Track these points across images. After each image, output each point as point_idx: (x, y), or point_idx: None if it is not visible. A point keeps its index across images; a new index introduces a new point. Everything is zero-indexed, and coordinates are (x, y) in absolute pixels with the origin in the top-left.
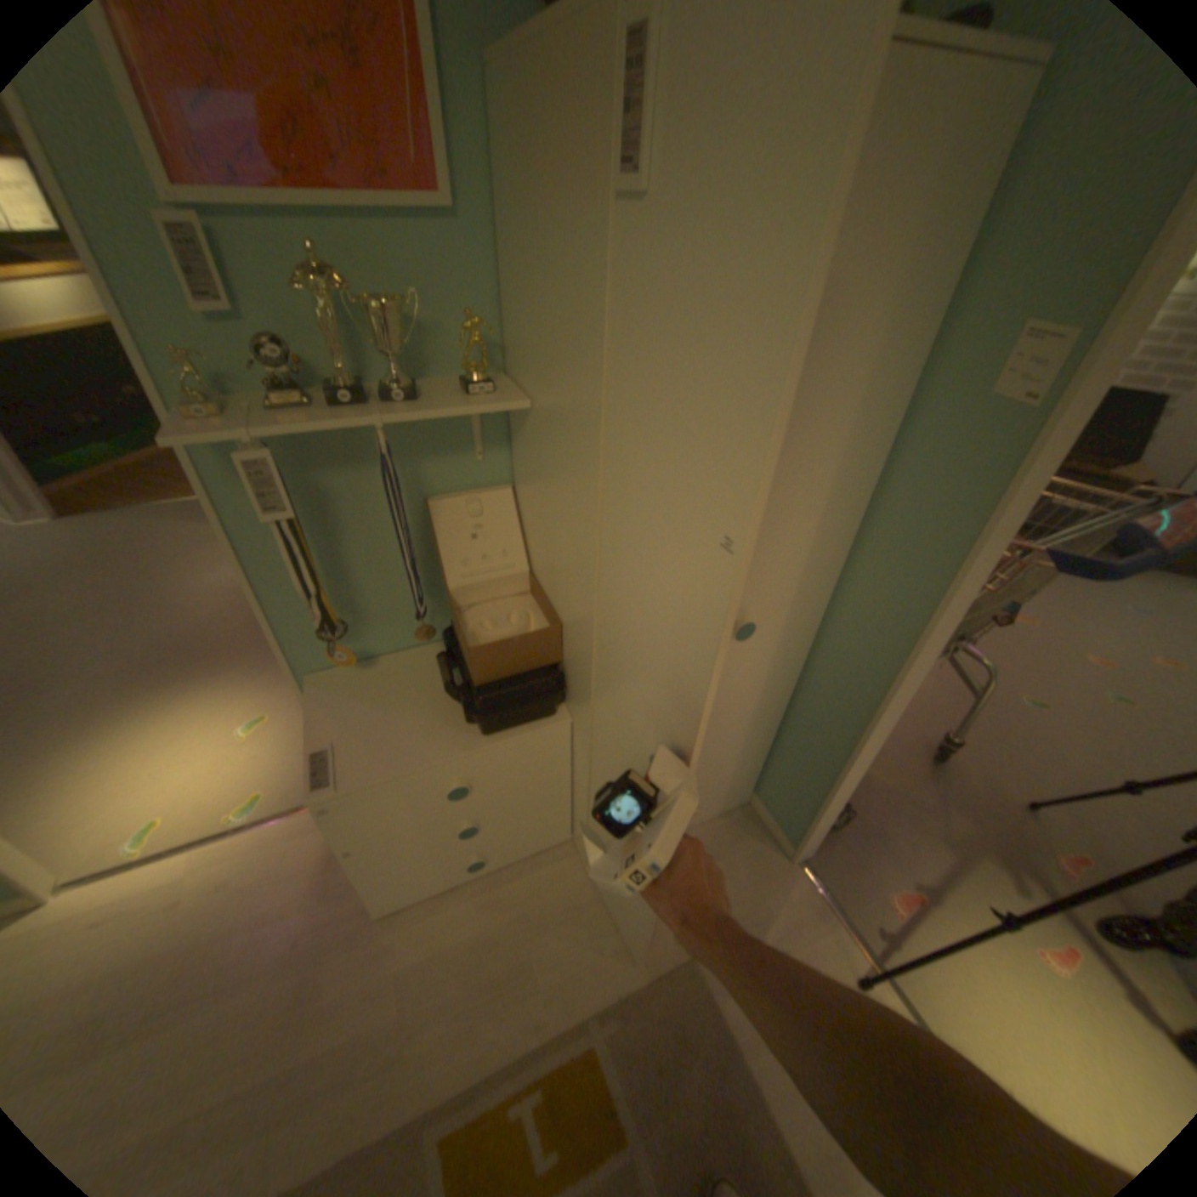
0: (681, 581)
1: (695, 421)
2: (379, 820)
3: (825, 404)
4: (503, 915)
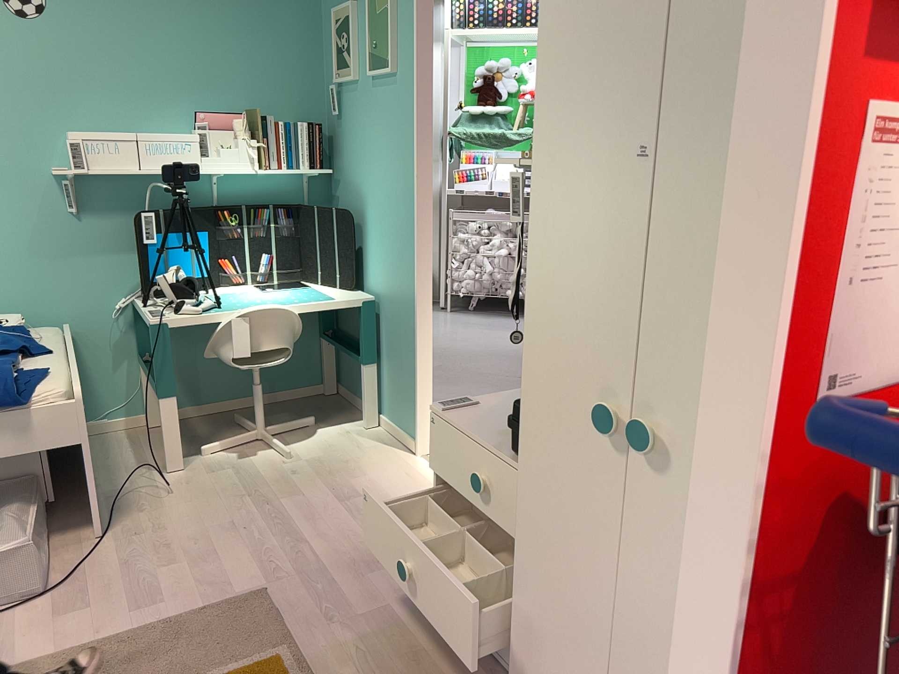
0: (583, 305)
1: (584, 123)
2: (448, 463)
3: (711, 118)
4: (447, 666)
